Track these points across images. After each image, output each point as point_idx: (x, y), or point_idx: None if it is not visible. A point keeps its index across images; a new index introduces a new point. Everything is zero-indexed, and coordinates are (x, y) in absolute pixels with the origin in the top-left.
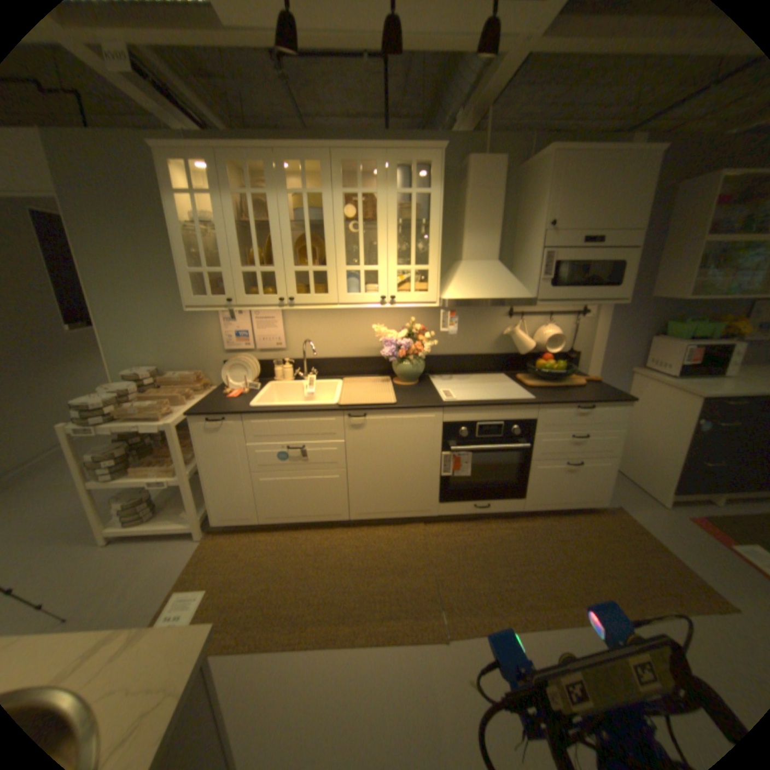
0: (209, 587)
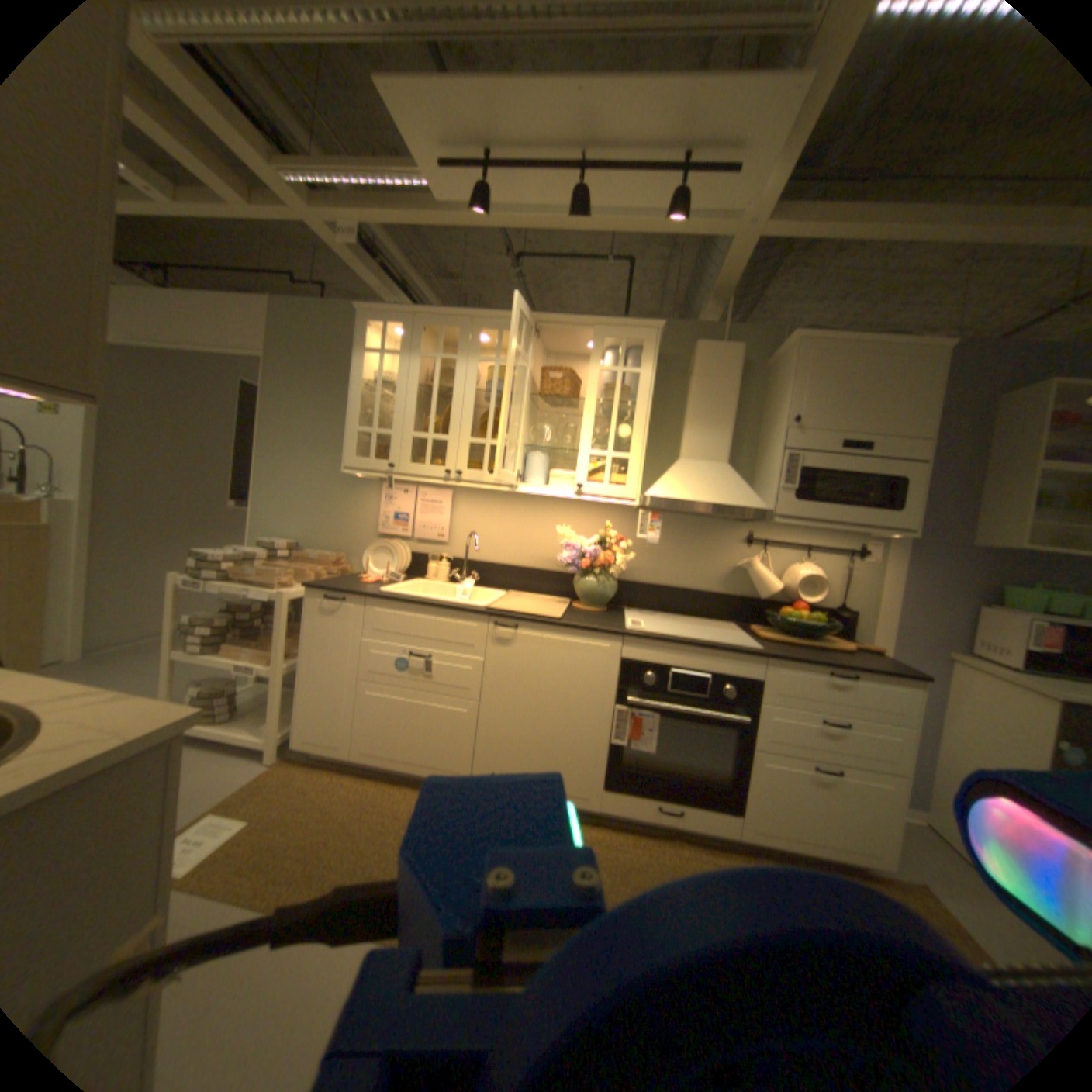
0: (255, 817)
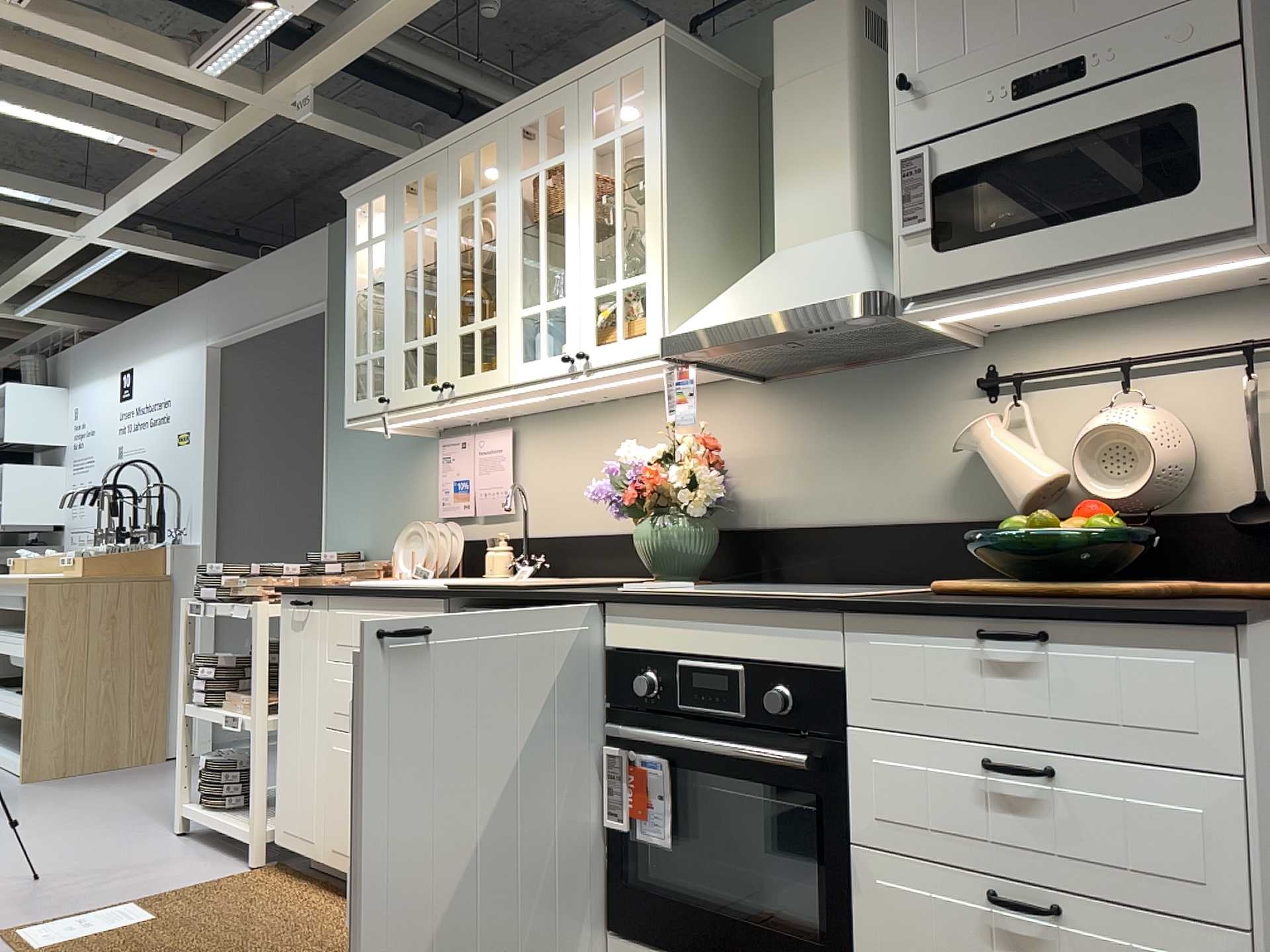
0: (172, 914)
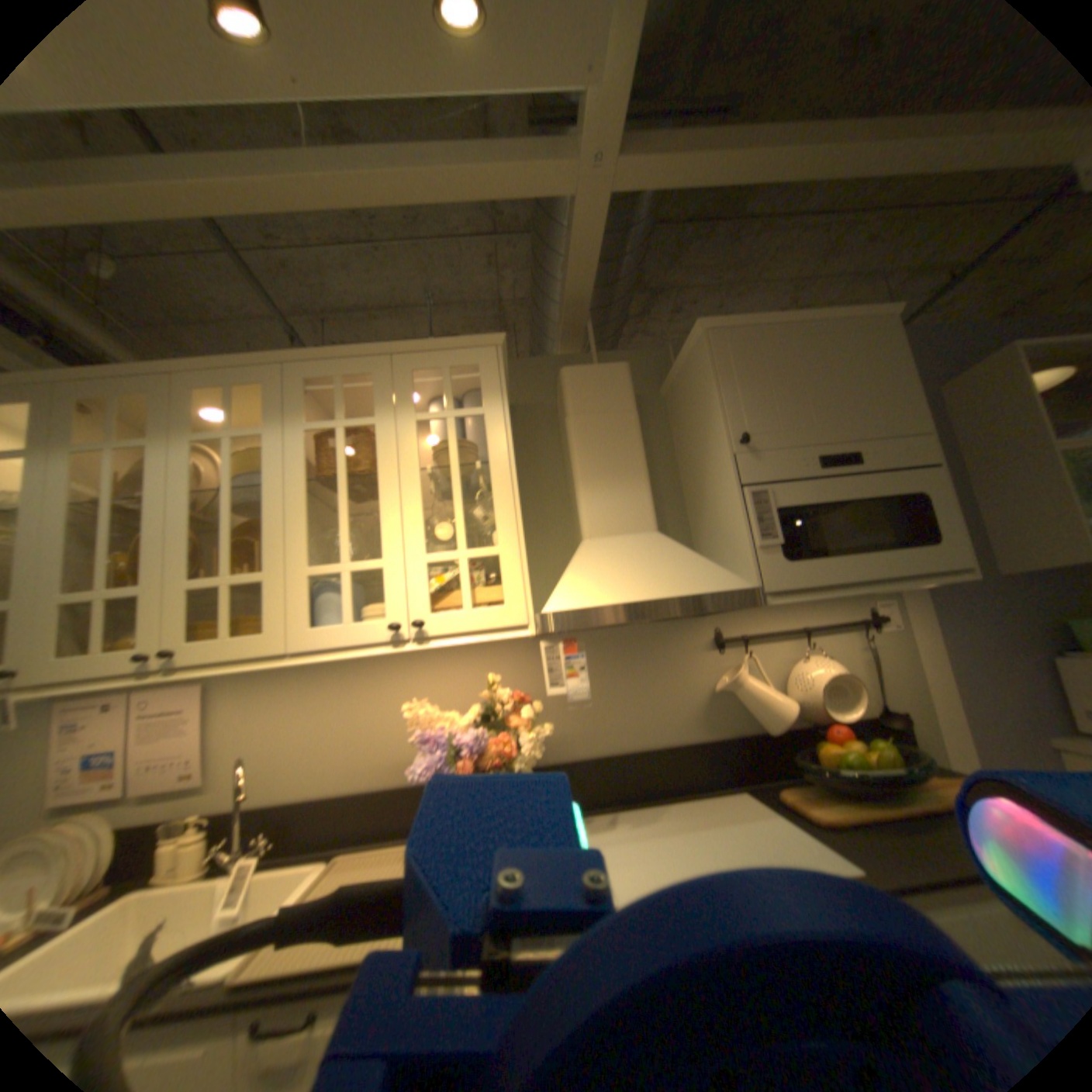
0: None
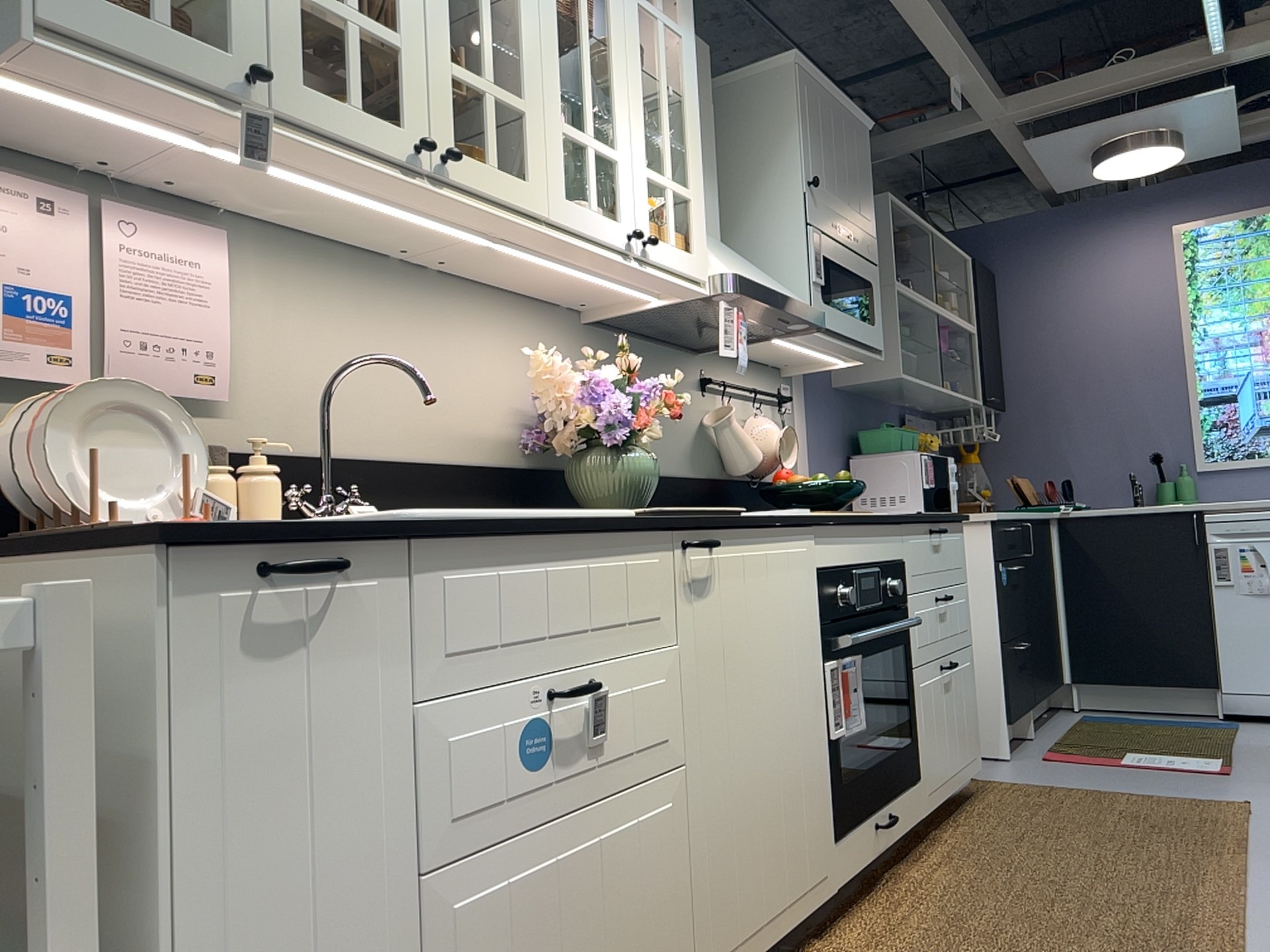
0: None
